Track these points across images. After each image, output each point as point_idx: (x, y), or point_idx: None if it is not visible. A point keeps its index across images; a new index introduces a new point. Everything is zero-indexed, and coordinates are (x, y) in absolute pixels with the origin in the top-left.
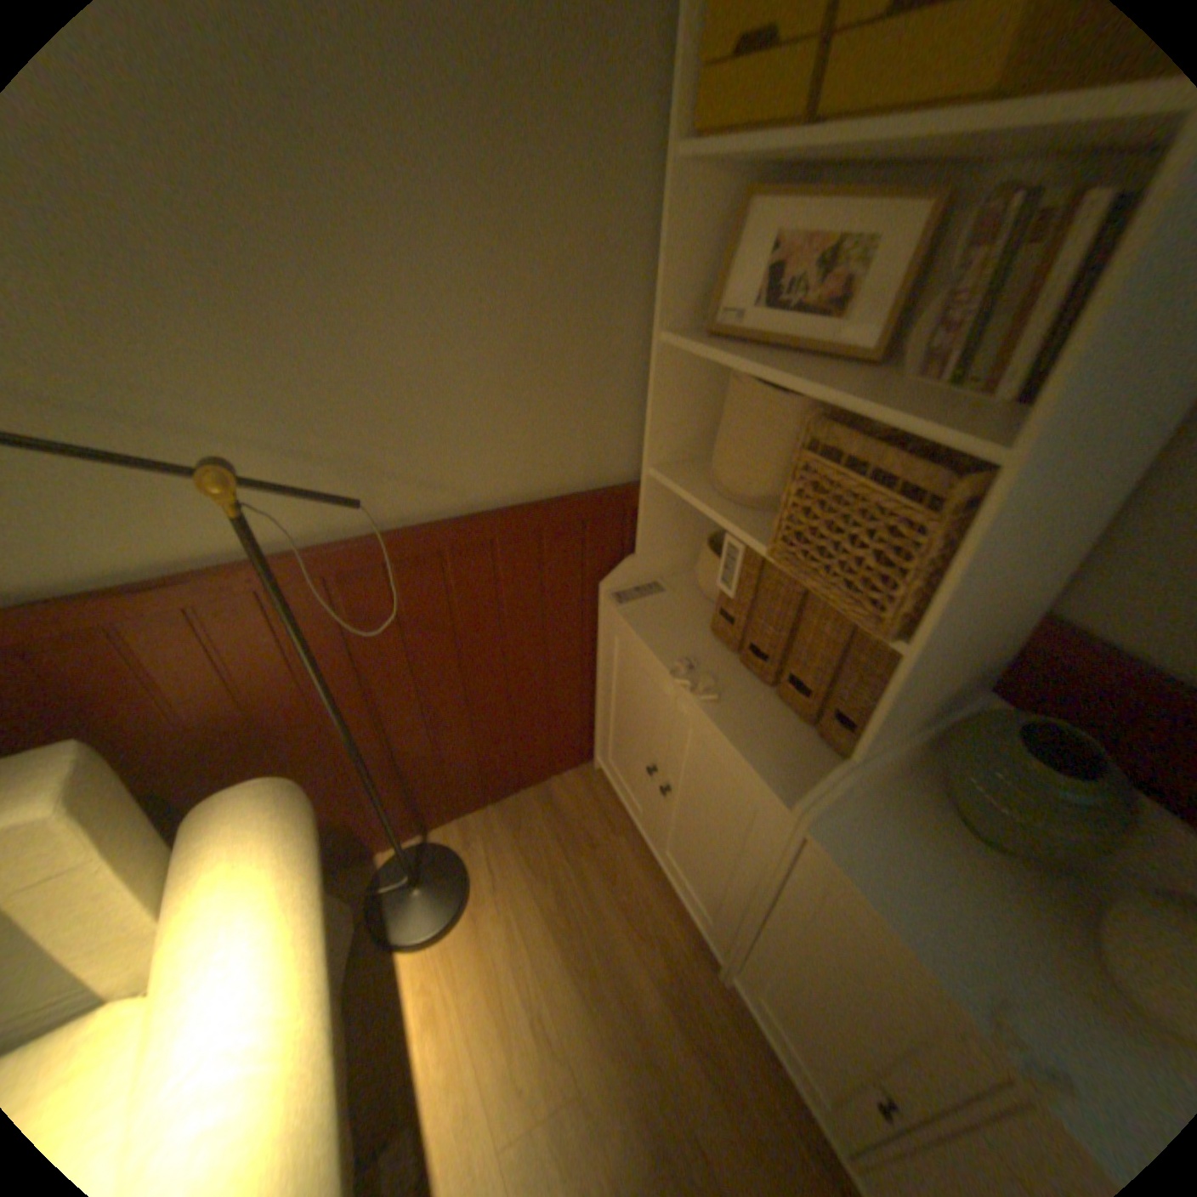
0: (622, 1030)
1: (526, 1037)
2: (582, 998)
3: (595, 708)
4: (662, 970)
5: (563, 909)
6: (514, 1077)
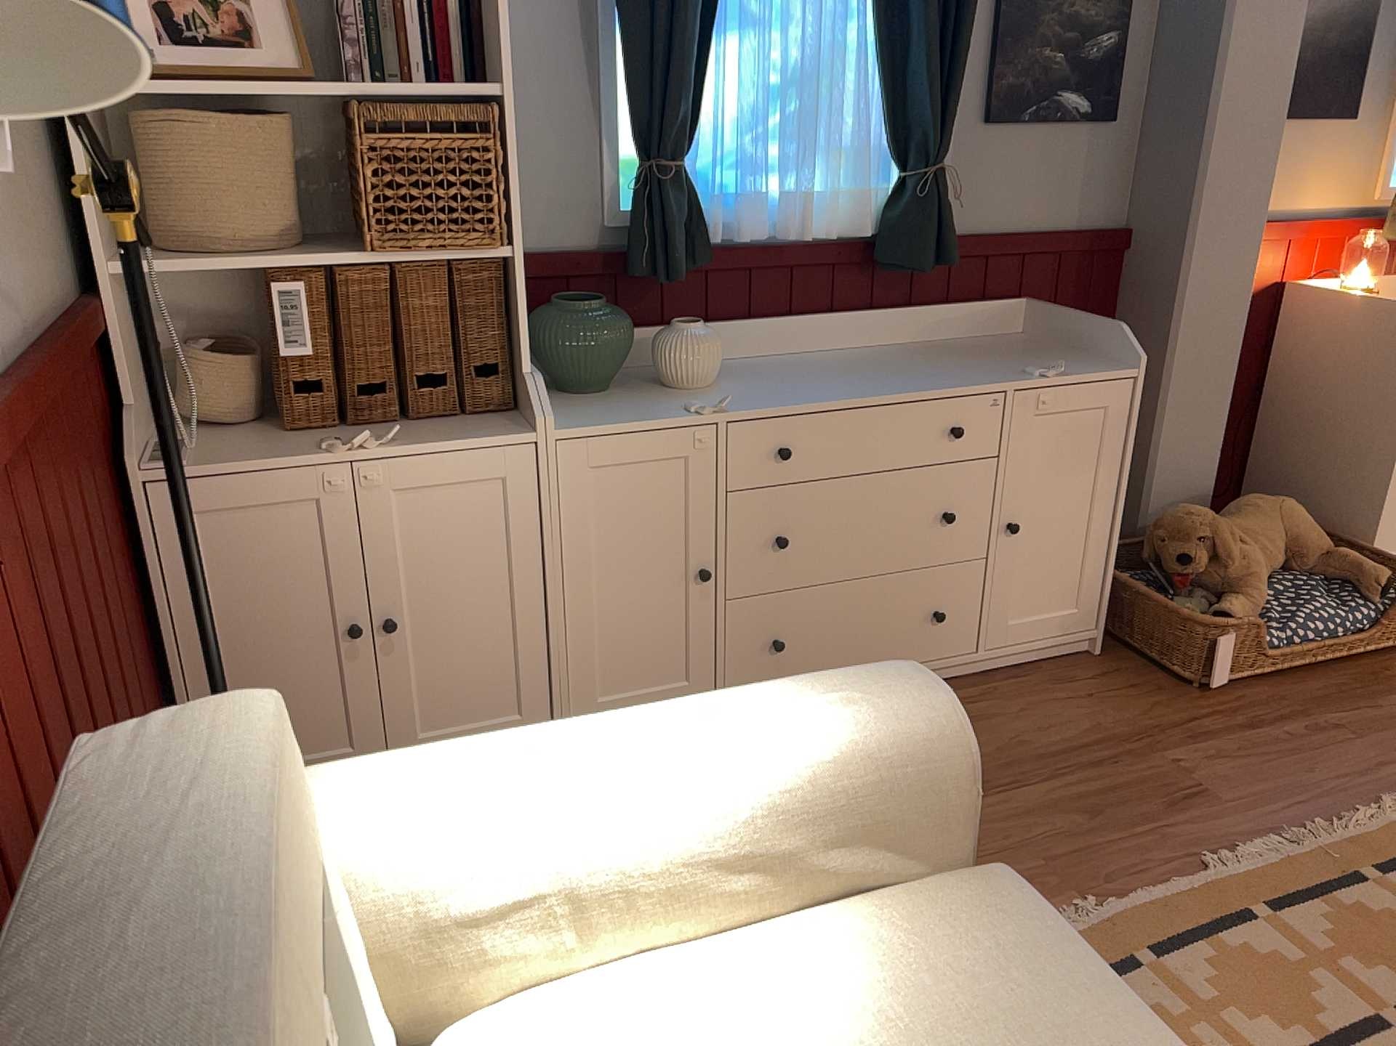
0: None
1: None
2: None
3: None
4: None
5: None
6: None
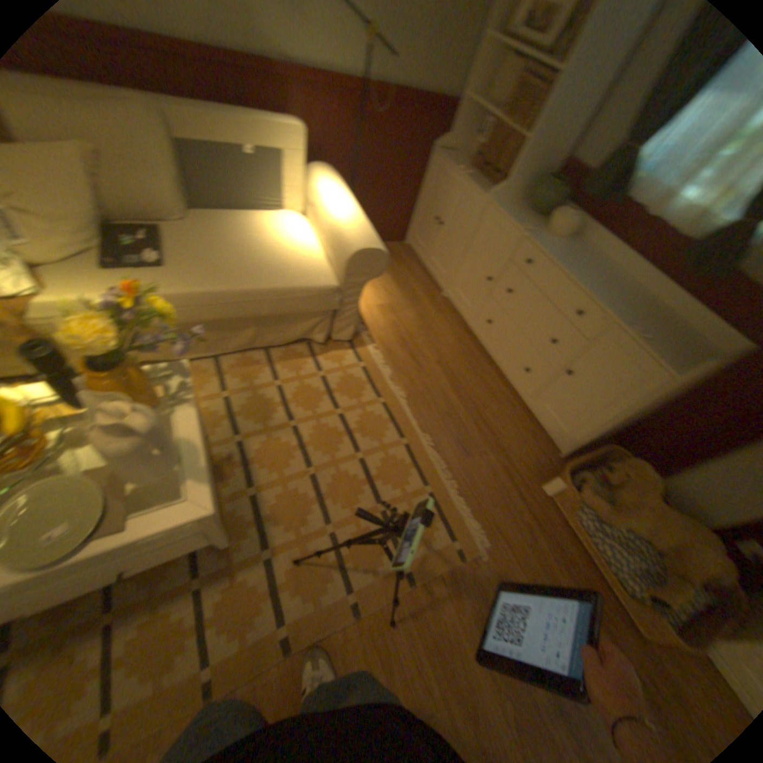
0: (411, 297)
1: (382, 291)
2: (399, 289)
3: (414, 211)
4: (424, 290)
5: (393, 272)
6: (378, 296)
